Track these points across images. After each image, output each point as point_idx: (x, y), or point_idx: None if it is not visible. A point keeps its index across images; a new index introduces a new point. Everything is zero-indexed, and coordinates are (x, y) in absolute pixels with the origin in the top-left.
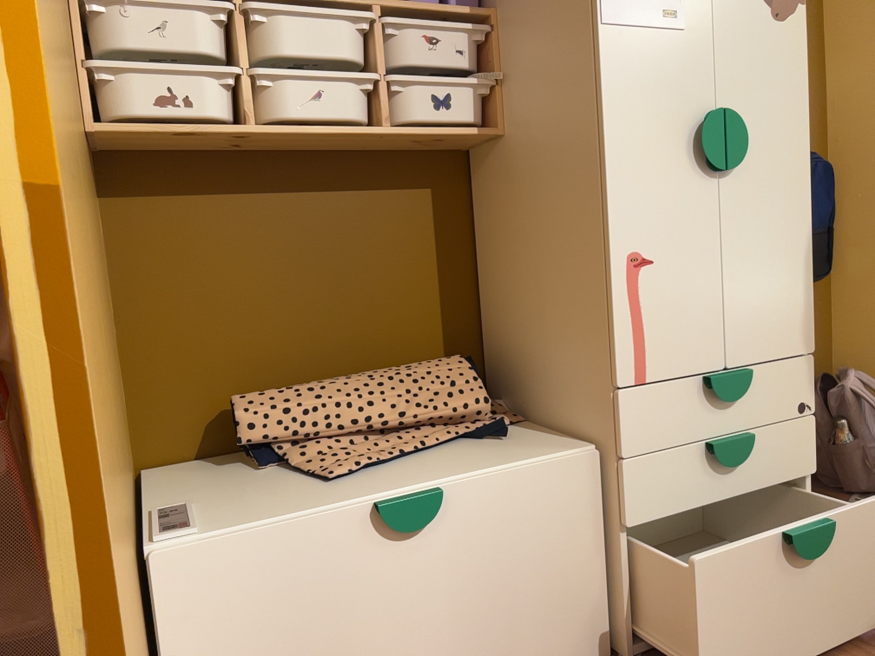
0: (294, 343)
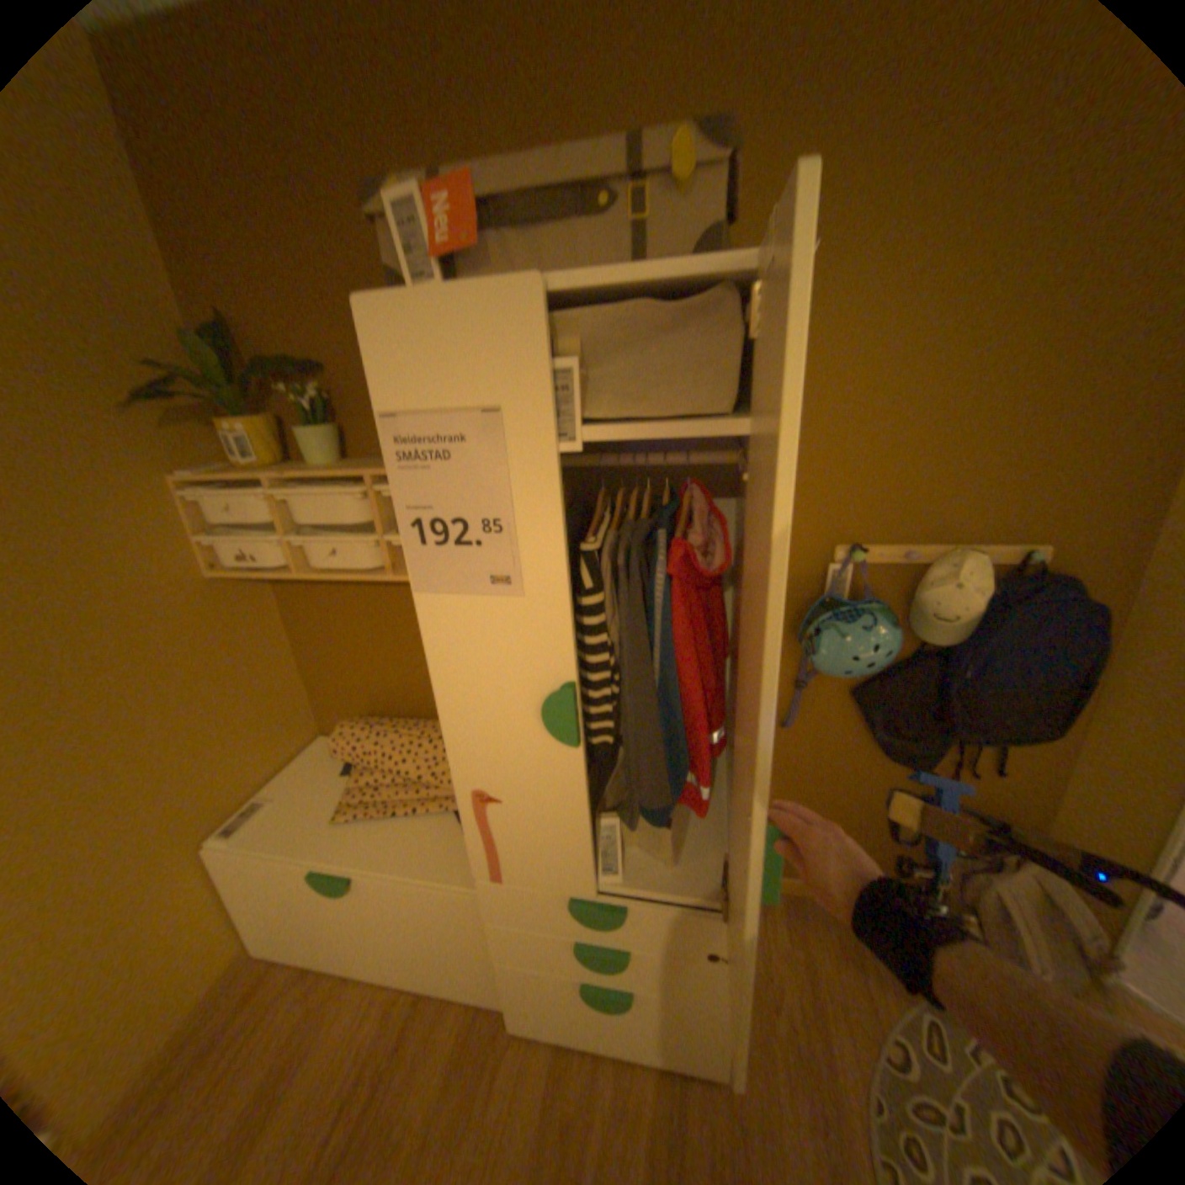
0: (397, 686)
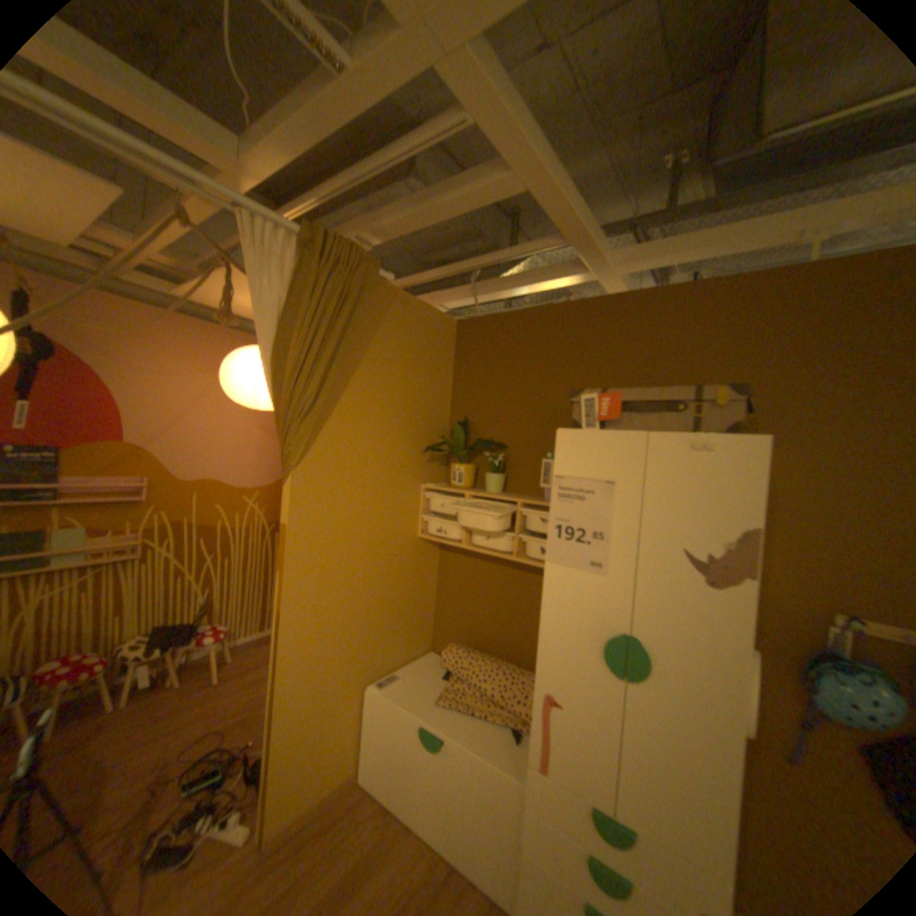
0: (489, 632)
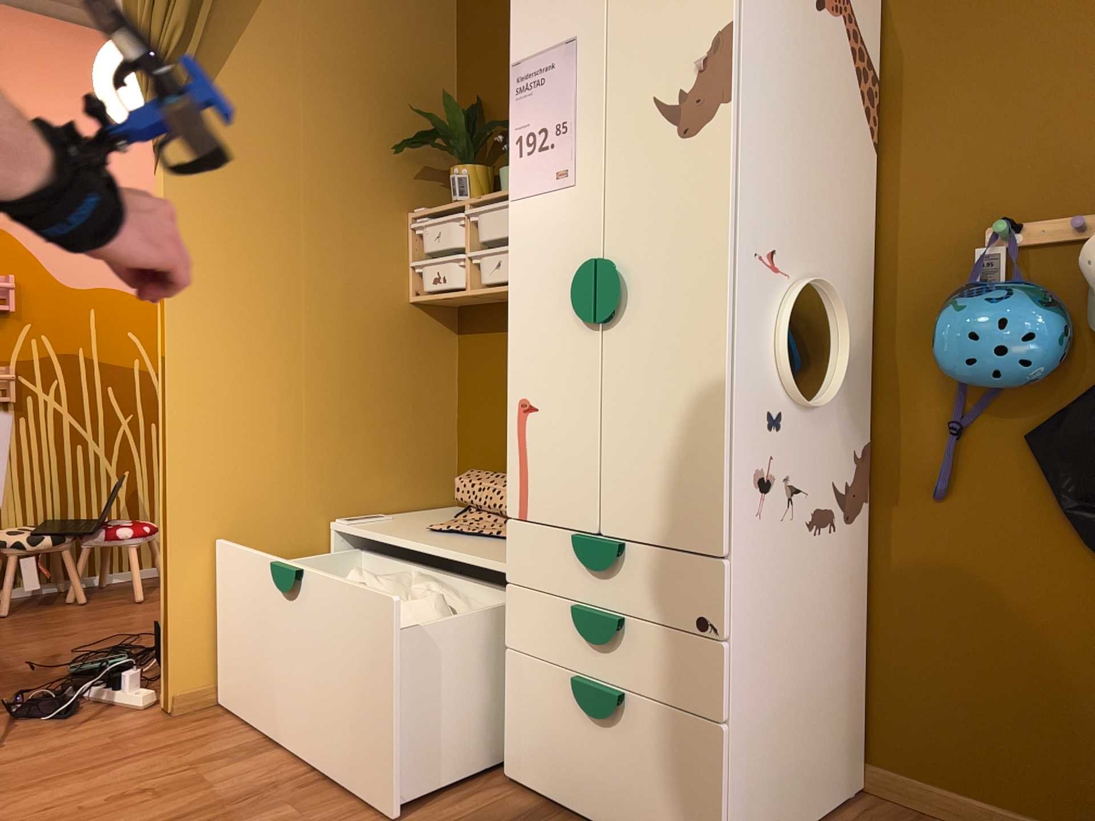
0: None
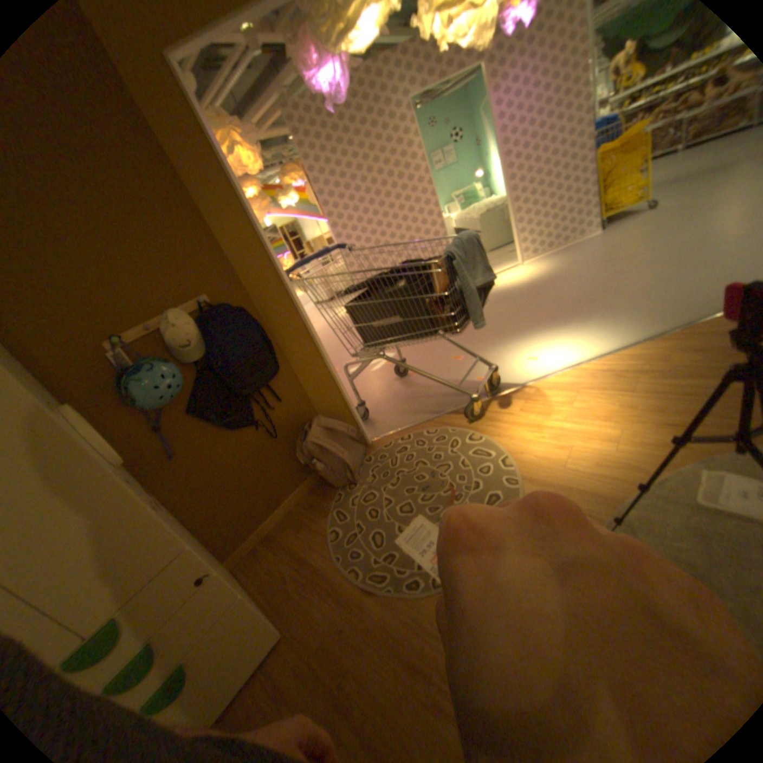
0: None
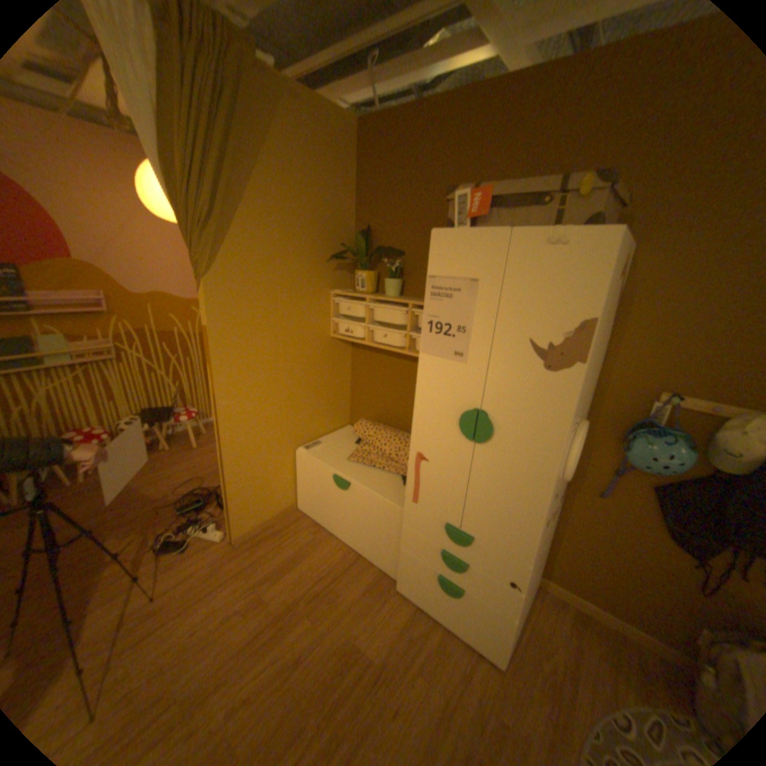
0: (391, 410)
